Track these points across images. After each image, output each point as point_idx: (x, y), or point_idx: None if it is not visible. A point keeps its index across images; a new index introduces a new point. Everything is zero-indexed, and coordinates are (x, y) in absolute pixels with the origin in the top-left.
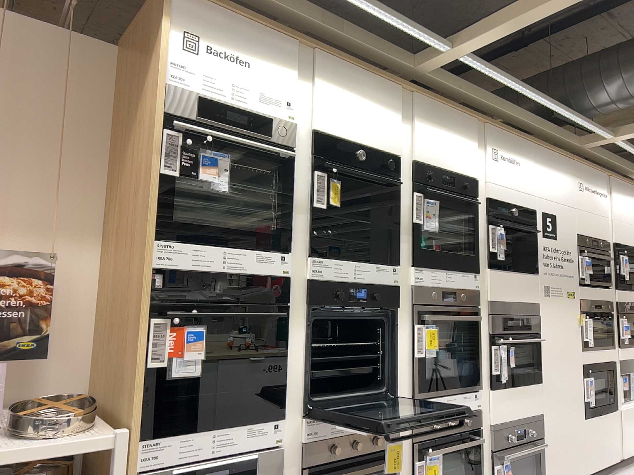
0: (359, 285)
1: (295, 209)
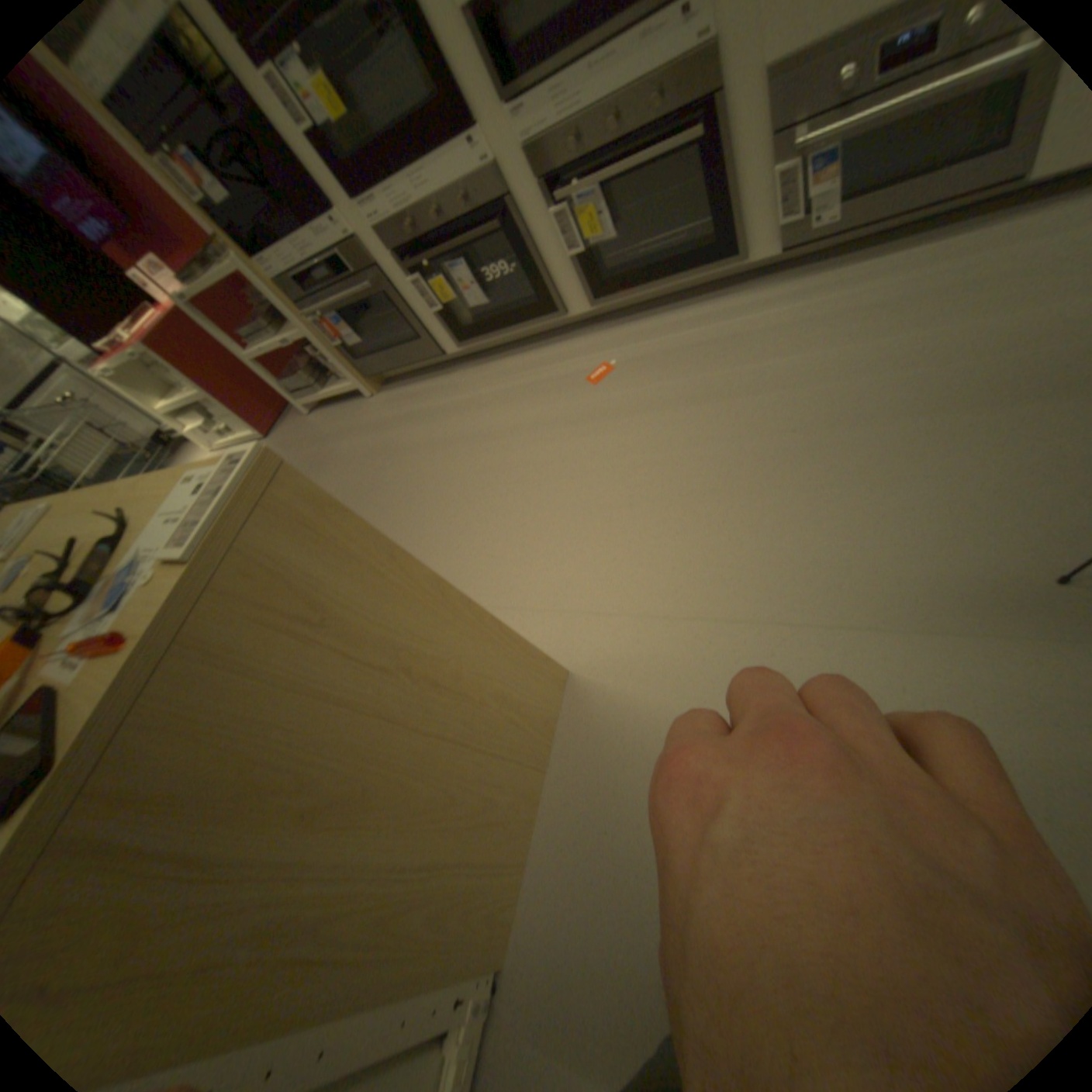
0: None
1: None
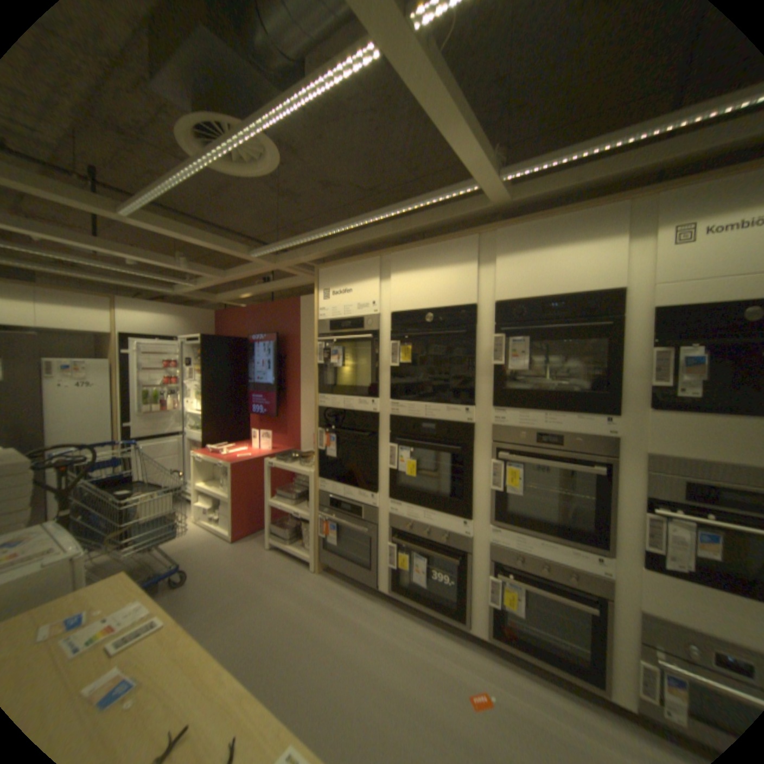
0: (431, 424)
1: (380, 370)
